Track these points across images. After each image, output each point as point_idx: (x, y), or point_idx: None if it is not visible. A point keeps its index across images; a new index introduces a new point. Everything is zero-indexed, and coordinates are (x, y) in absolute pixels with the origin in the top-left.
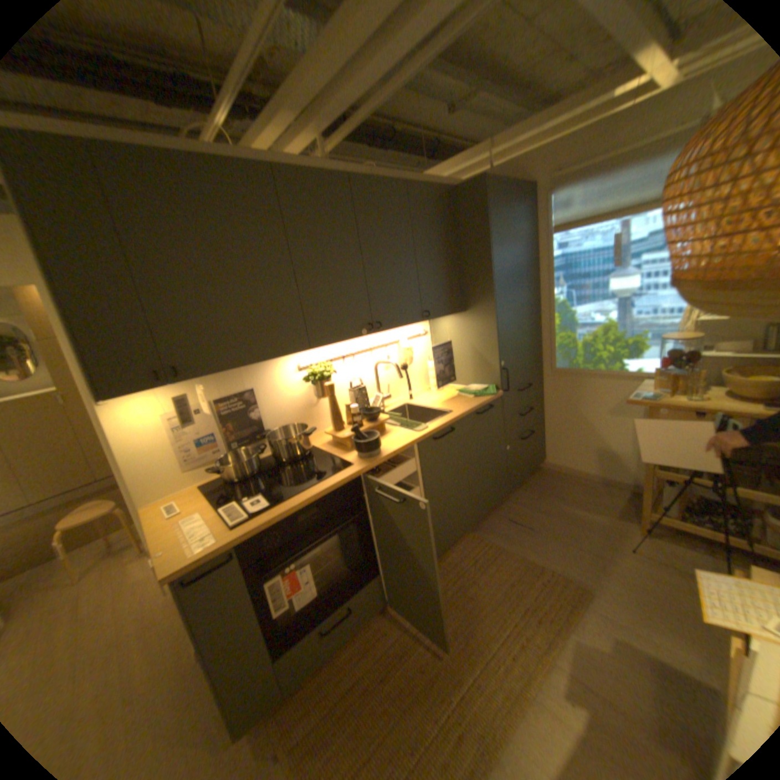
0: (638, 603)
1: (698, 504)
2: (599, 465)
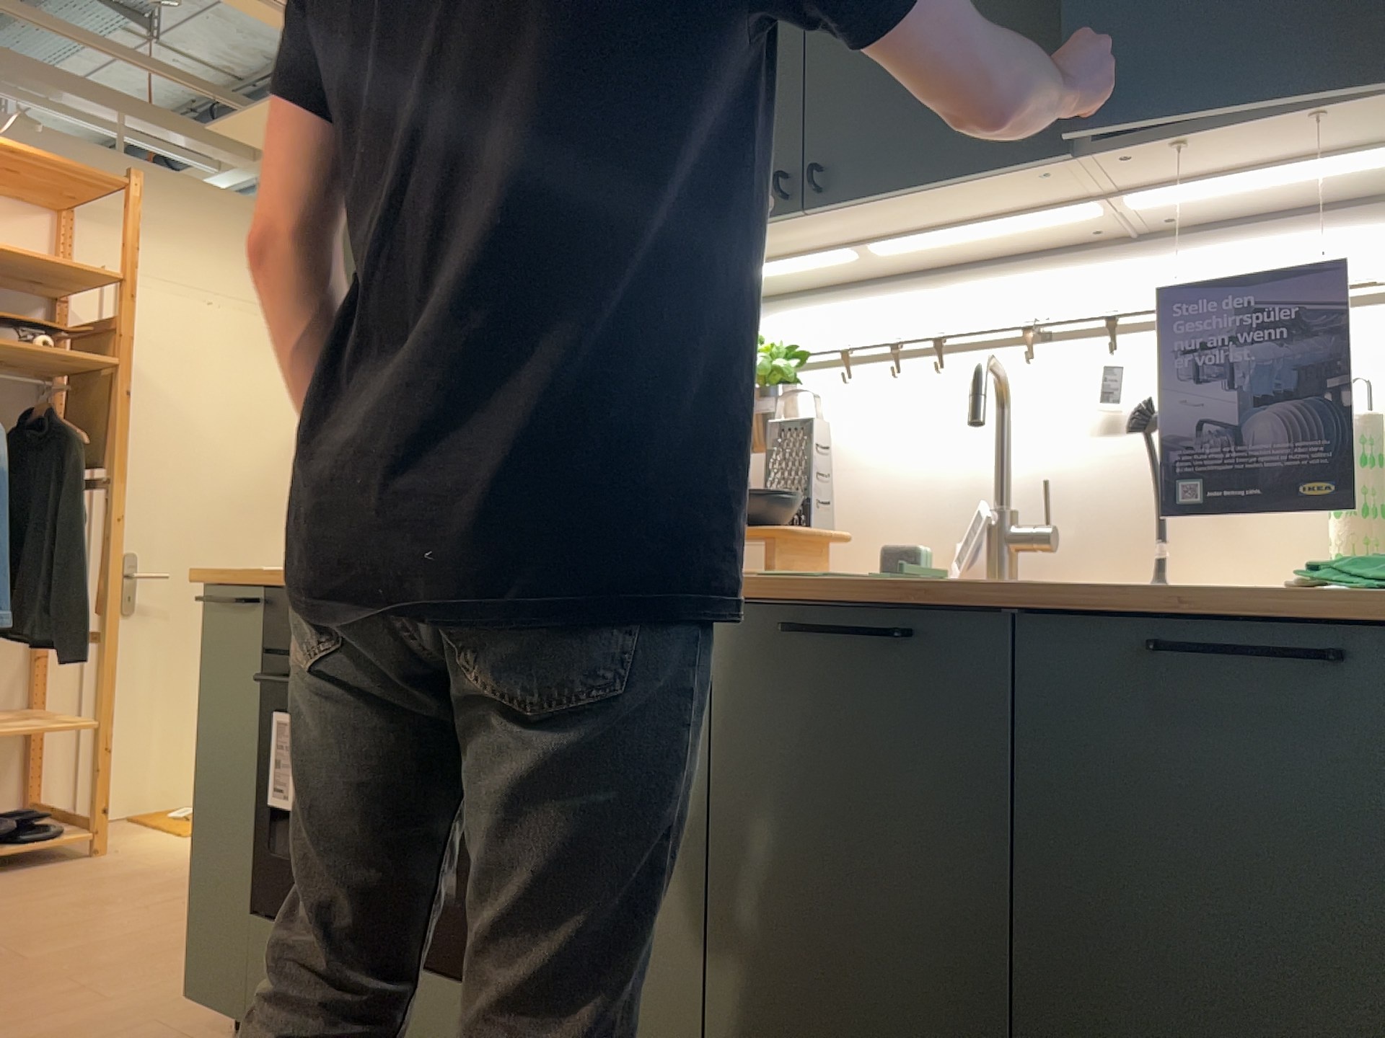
0: None
1: None
2: None
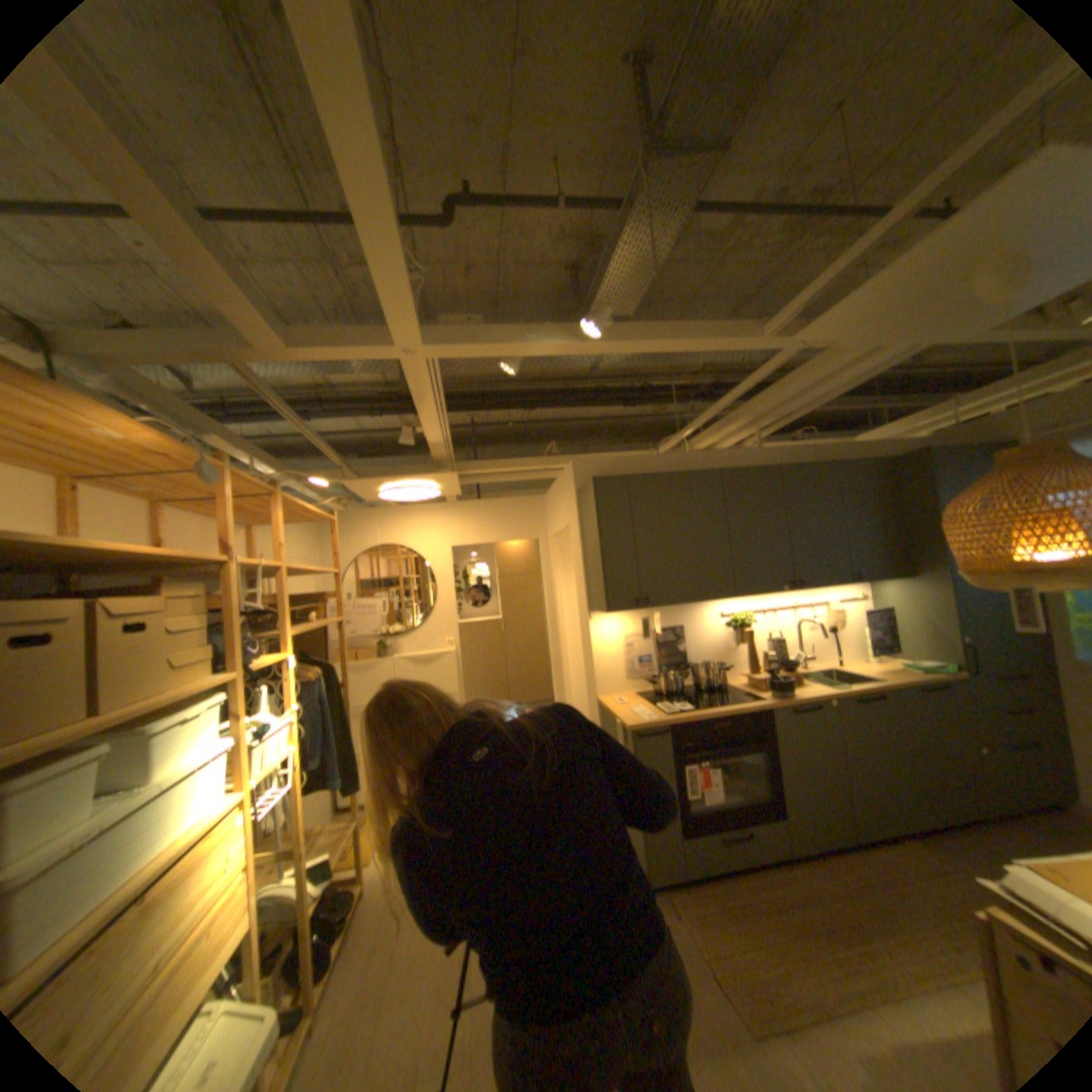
0: None
1: None
2: None
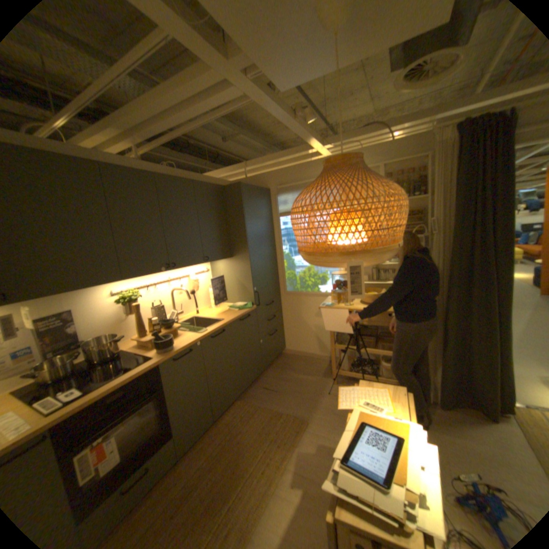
0: (330, 422)
1: (356, 362)
2: (313, 347)
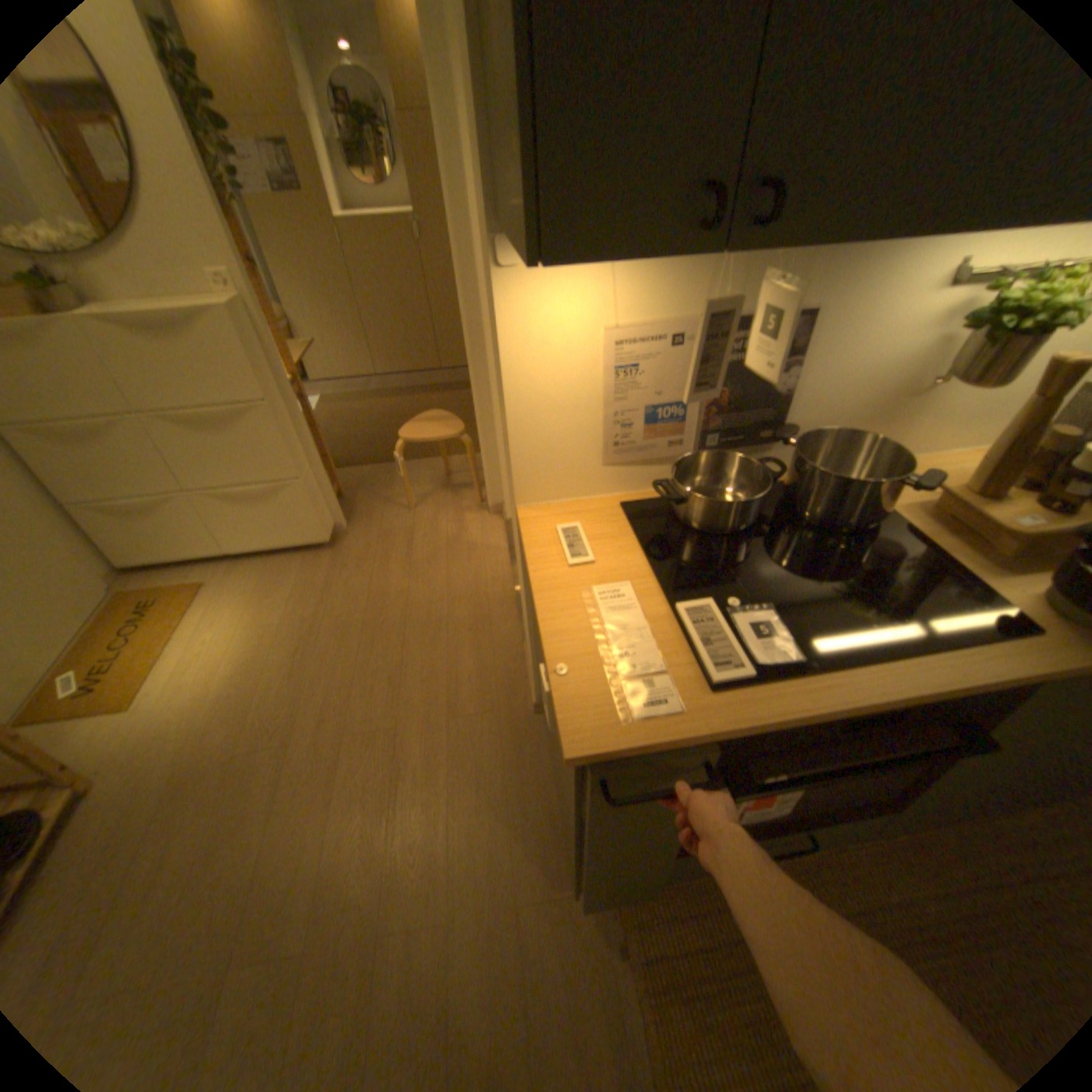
0: None
1: None
2: None
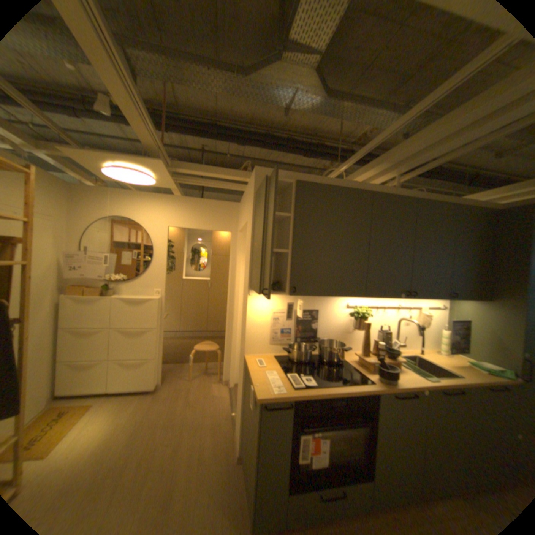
0: None
1: None
2: None
